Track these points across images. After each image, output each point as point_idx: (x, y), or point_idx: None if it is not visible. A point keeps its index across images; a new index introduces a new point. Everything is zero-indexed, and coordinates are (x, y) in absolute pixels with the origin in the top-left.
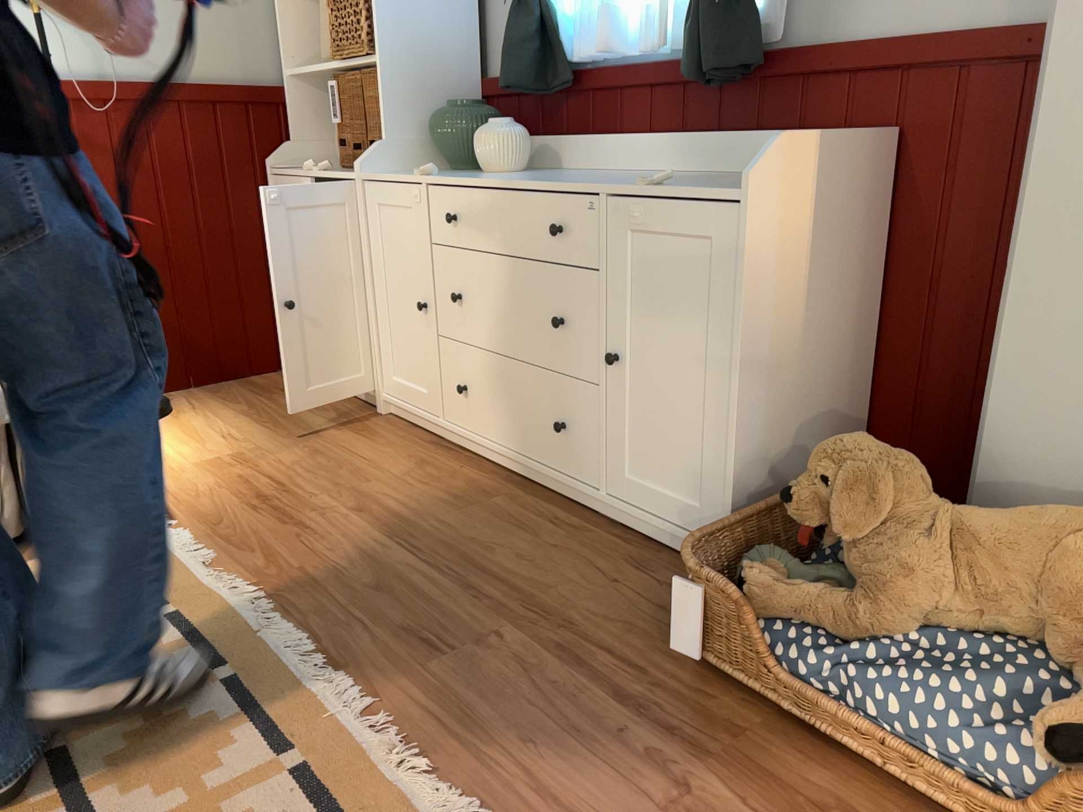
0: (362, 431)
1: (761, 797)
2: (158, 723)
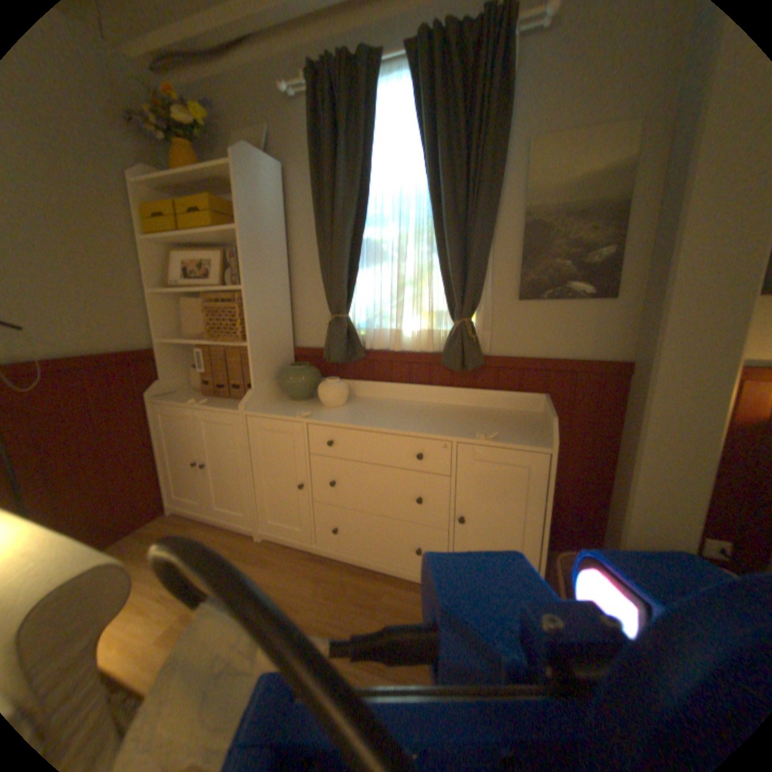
0: (257, 562)
1: None
2: None
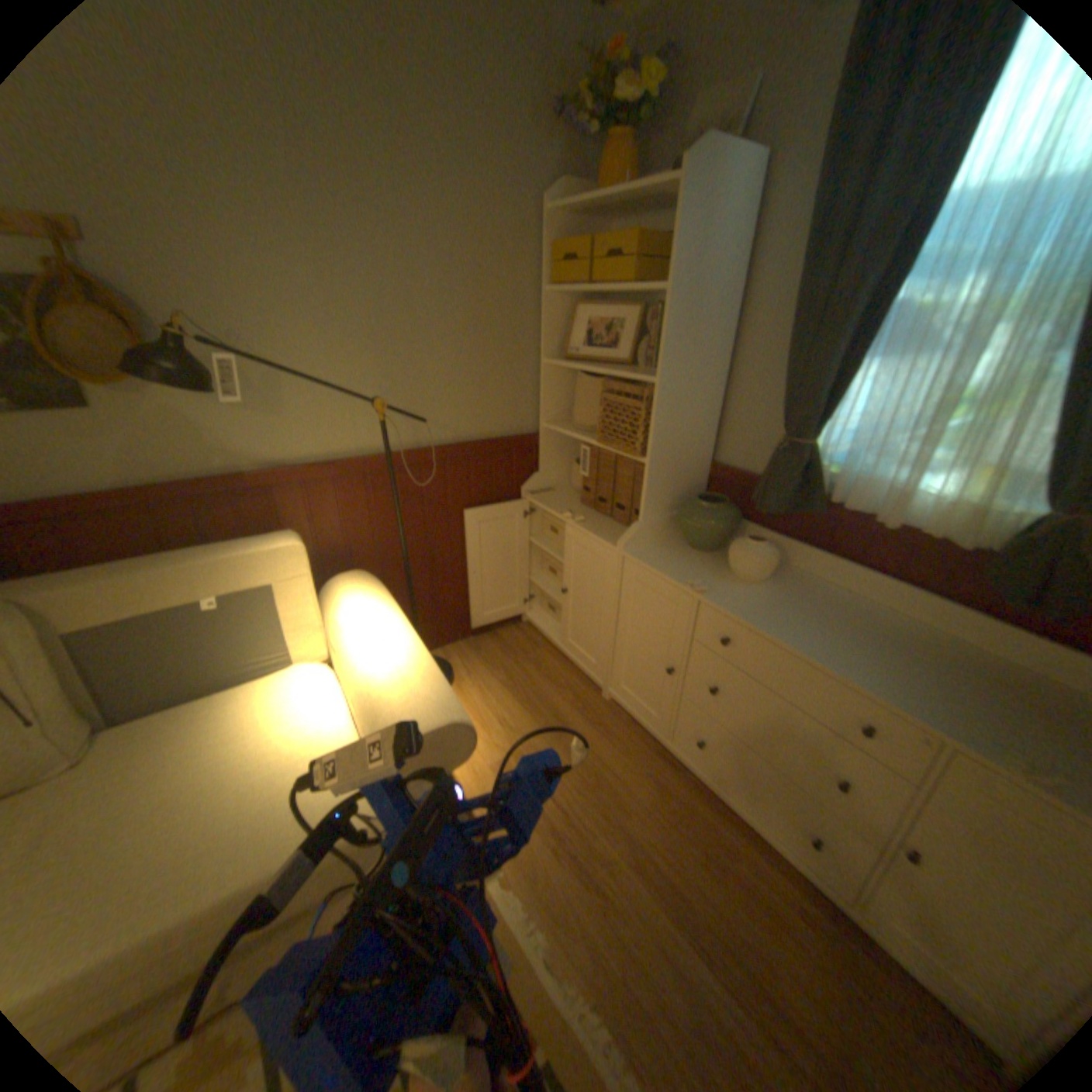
0: (600, 725)
1: None
2: None
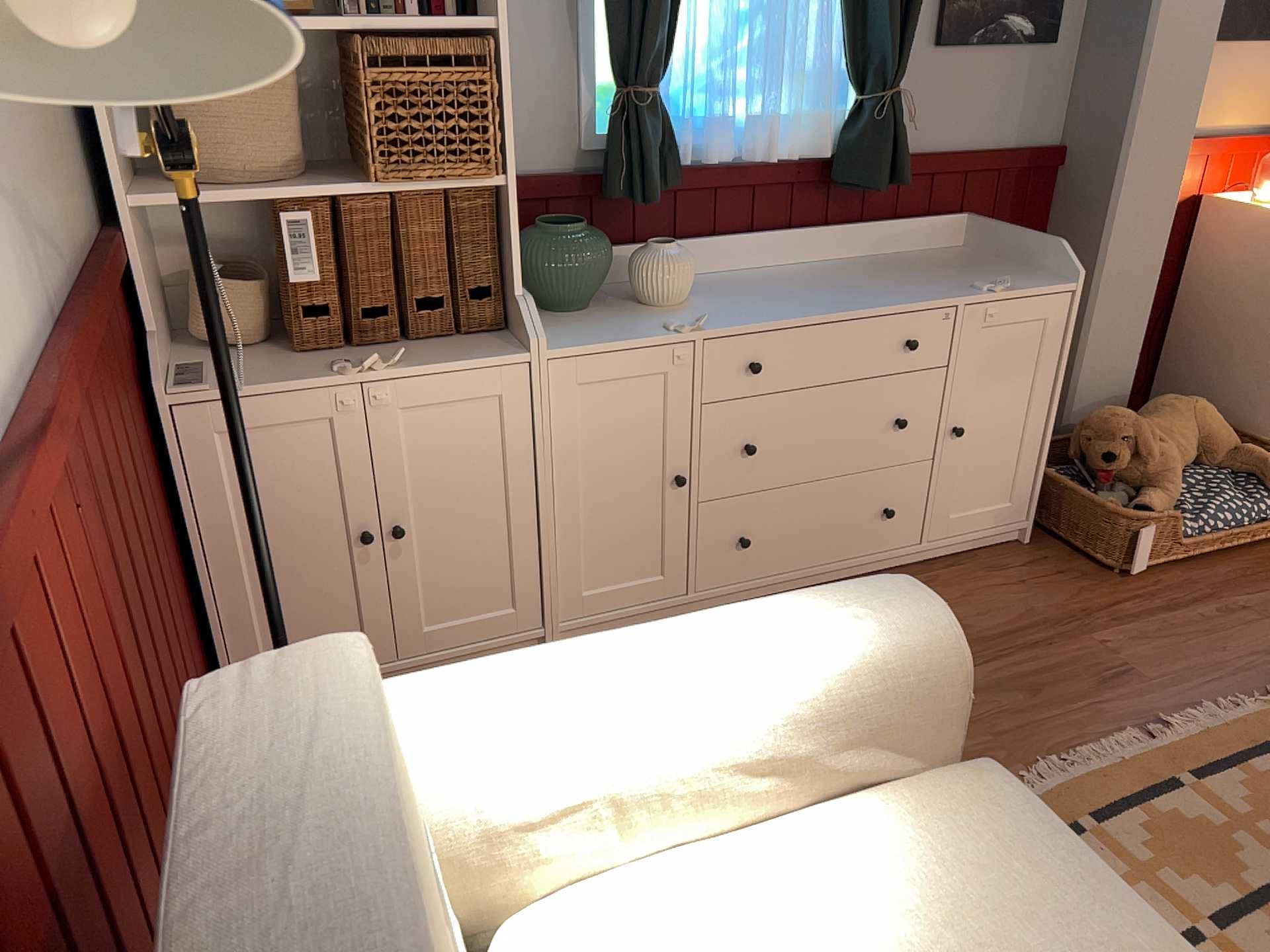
0: None
1: (1246, 590)
2: (1262, 818)
